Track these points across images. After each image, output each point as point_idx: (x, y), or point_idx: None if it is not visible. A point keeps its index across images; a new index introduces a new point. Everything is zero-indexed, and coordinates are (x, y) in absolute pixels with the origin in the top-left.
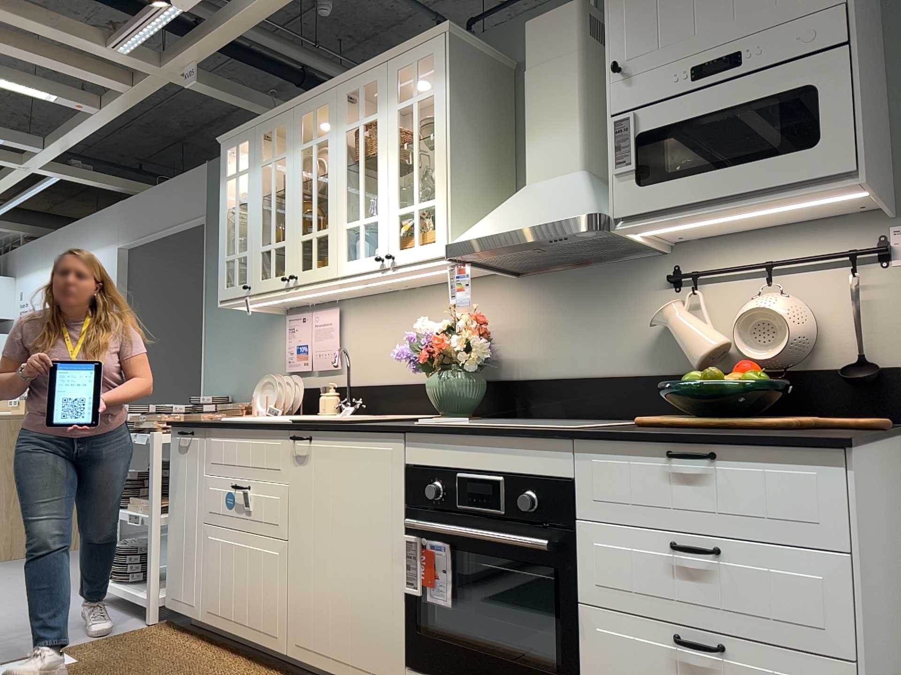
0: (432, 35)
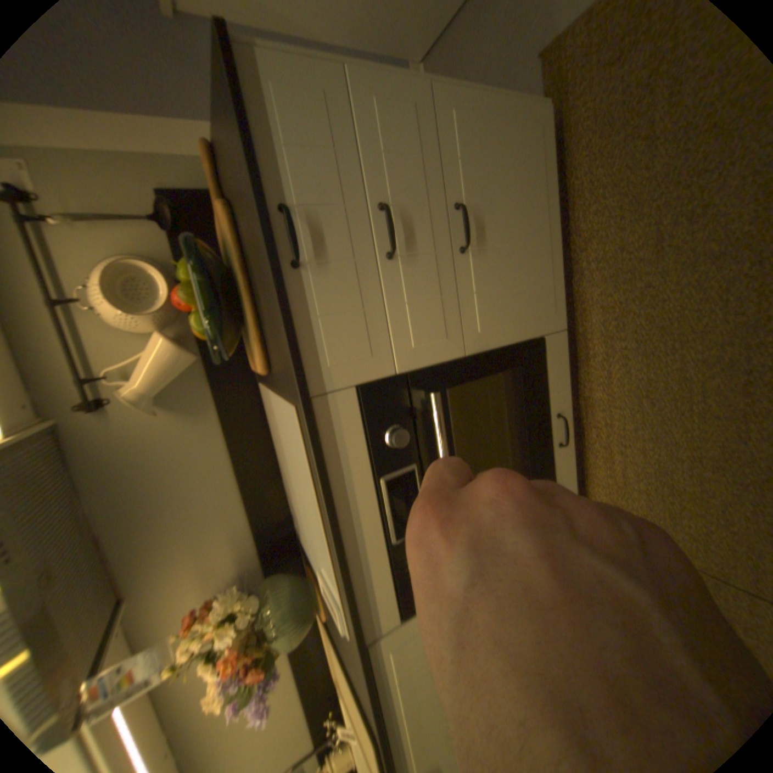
0: None
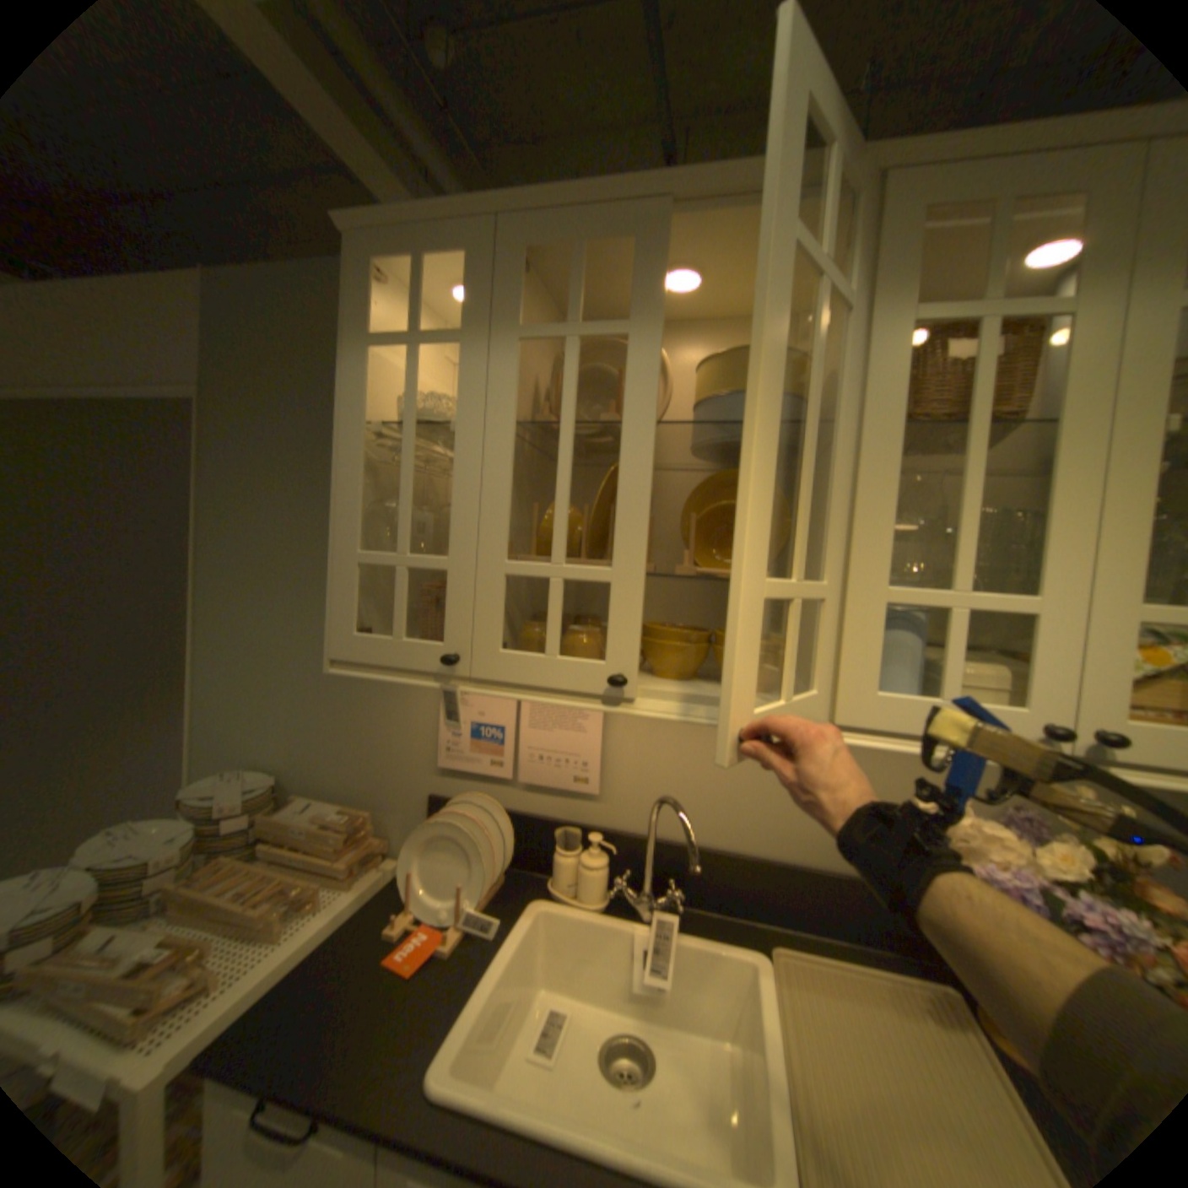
0: None
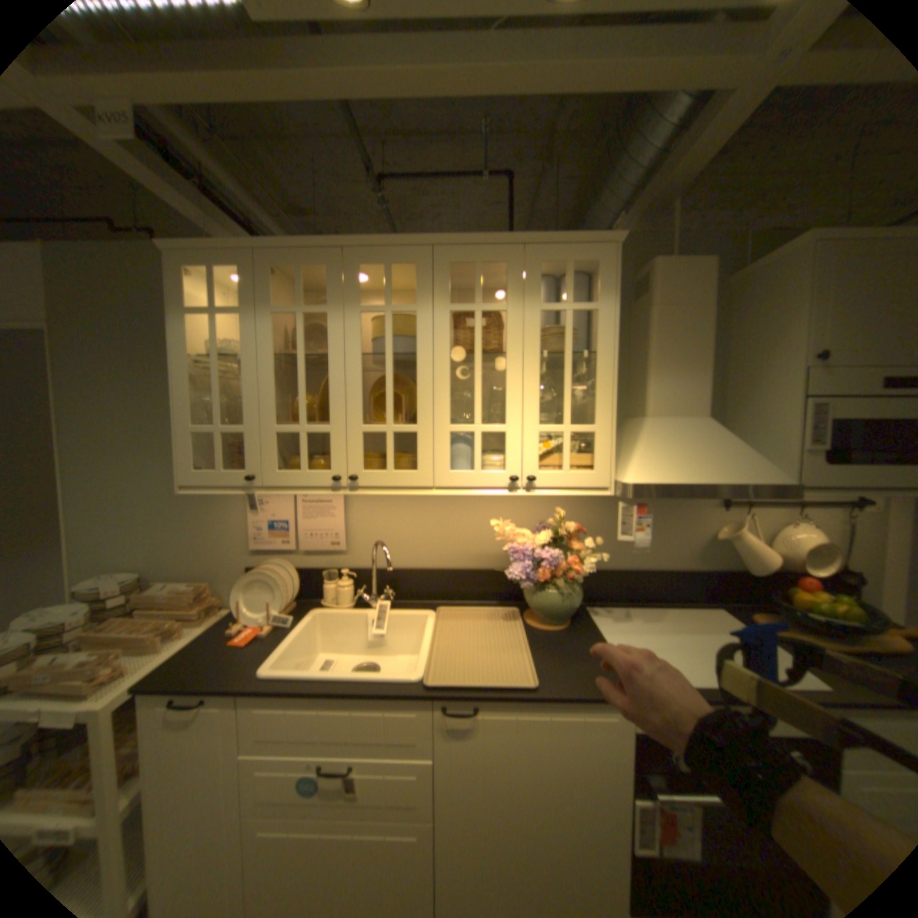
0: (601, 238)
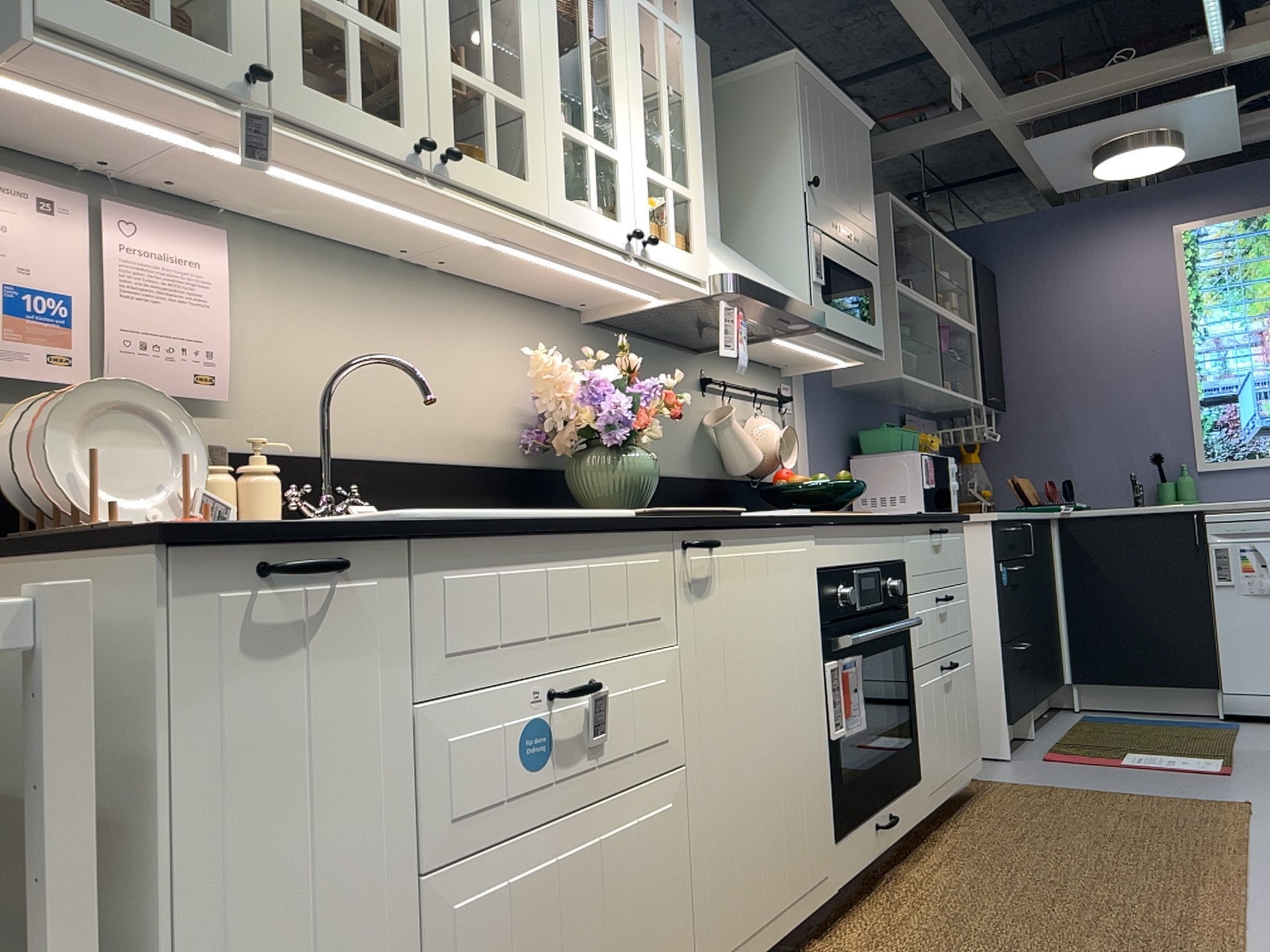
0: None
